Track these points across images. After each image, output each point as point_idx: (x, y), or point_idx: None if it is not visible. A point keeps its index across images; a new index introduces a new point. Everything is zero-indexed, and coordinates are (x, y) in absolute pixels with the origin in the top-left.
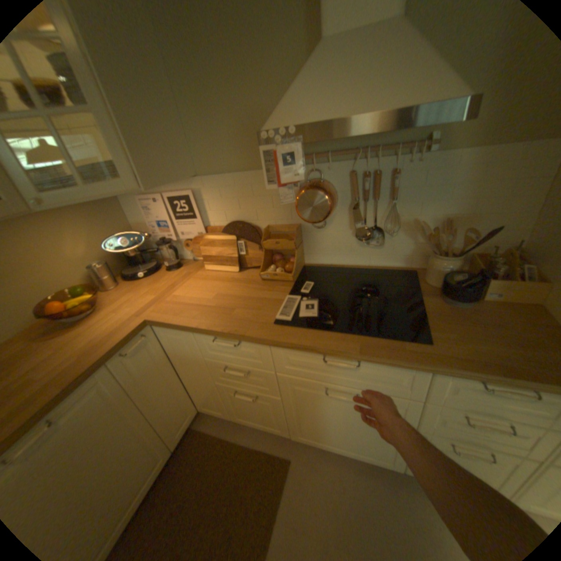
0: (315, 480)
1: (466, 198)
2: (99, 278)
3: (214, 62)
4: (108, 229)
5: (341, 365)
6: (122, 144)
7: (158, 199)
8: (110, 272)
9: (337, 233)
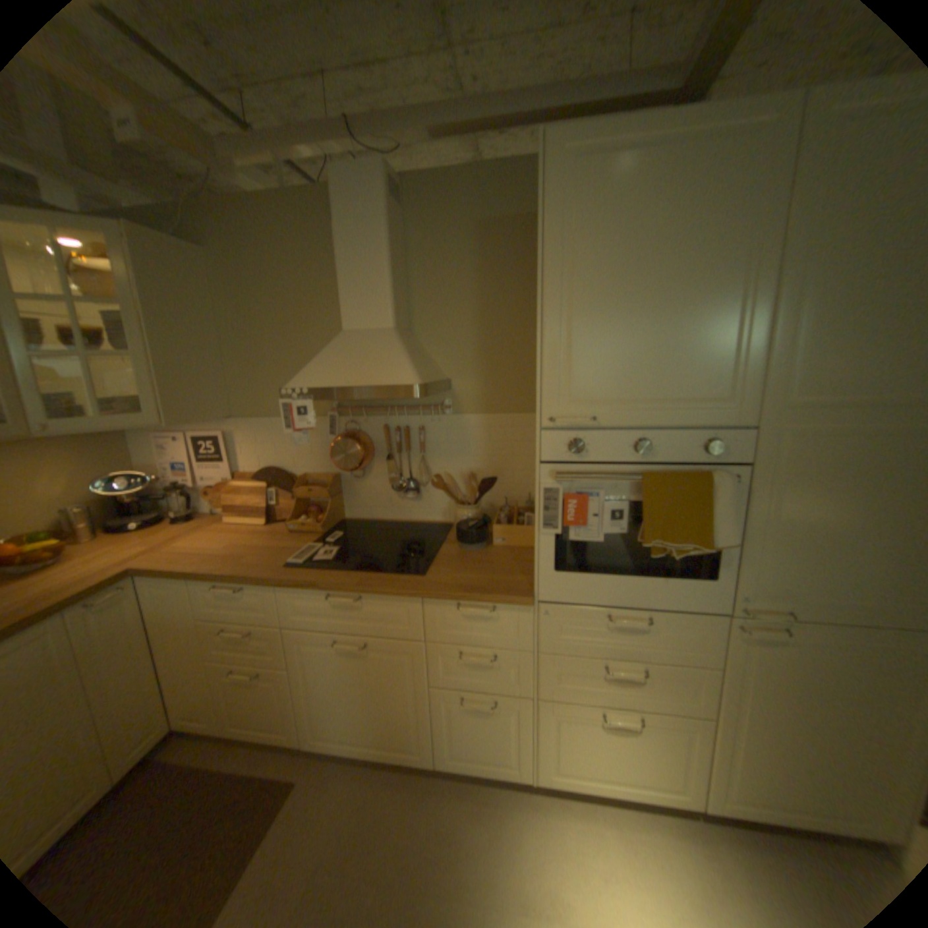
0: (323, 802)
1: (482, 455)
2: (72, 526)
3: (263, 325)
4: (102, 470)
5: (345, 607)
6: (152, 384)
7: (179, 439)
8: (88, 522)
9: (377, 484)
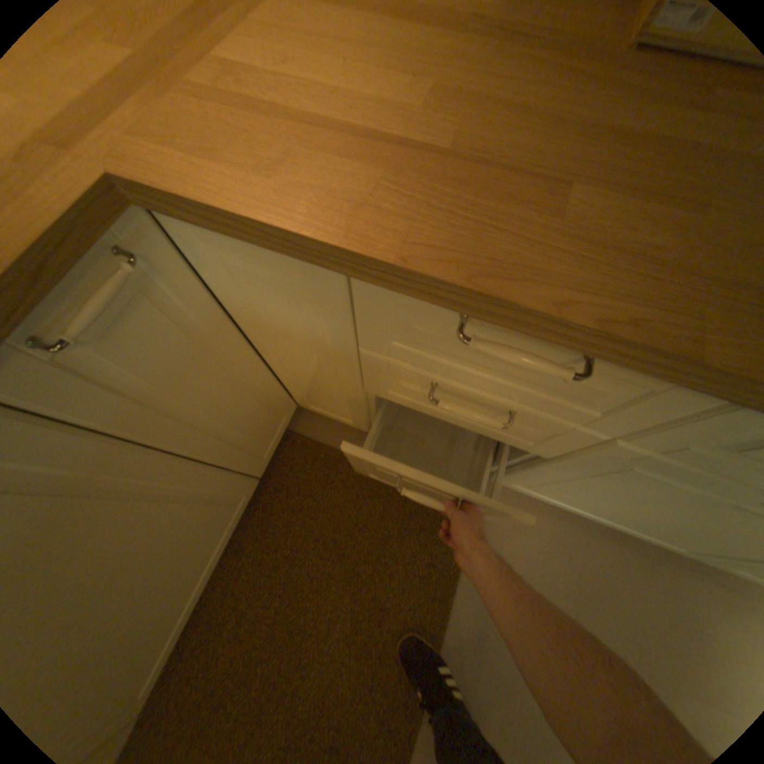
0: (522, 538)
1: None
2: None
3: None
4: None
5: None
6: None
7: None
8: None
9: None
